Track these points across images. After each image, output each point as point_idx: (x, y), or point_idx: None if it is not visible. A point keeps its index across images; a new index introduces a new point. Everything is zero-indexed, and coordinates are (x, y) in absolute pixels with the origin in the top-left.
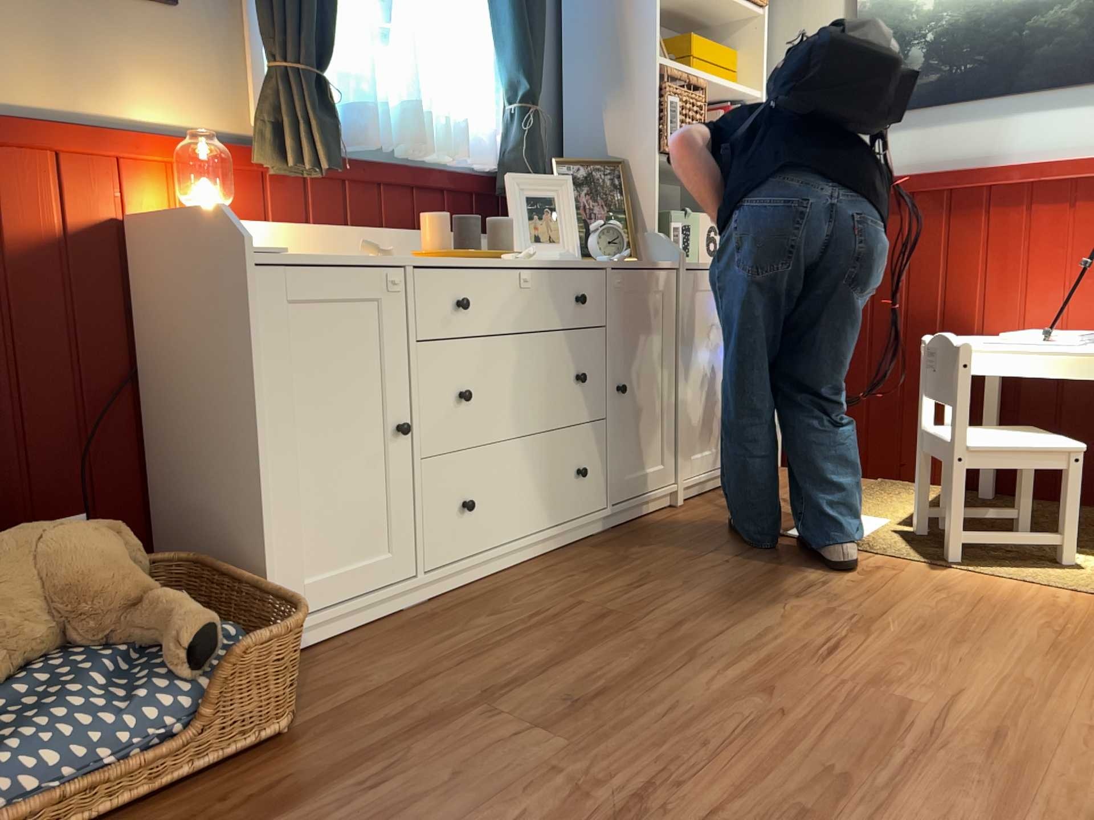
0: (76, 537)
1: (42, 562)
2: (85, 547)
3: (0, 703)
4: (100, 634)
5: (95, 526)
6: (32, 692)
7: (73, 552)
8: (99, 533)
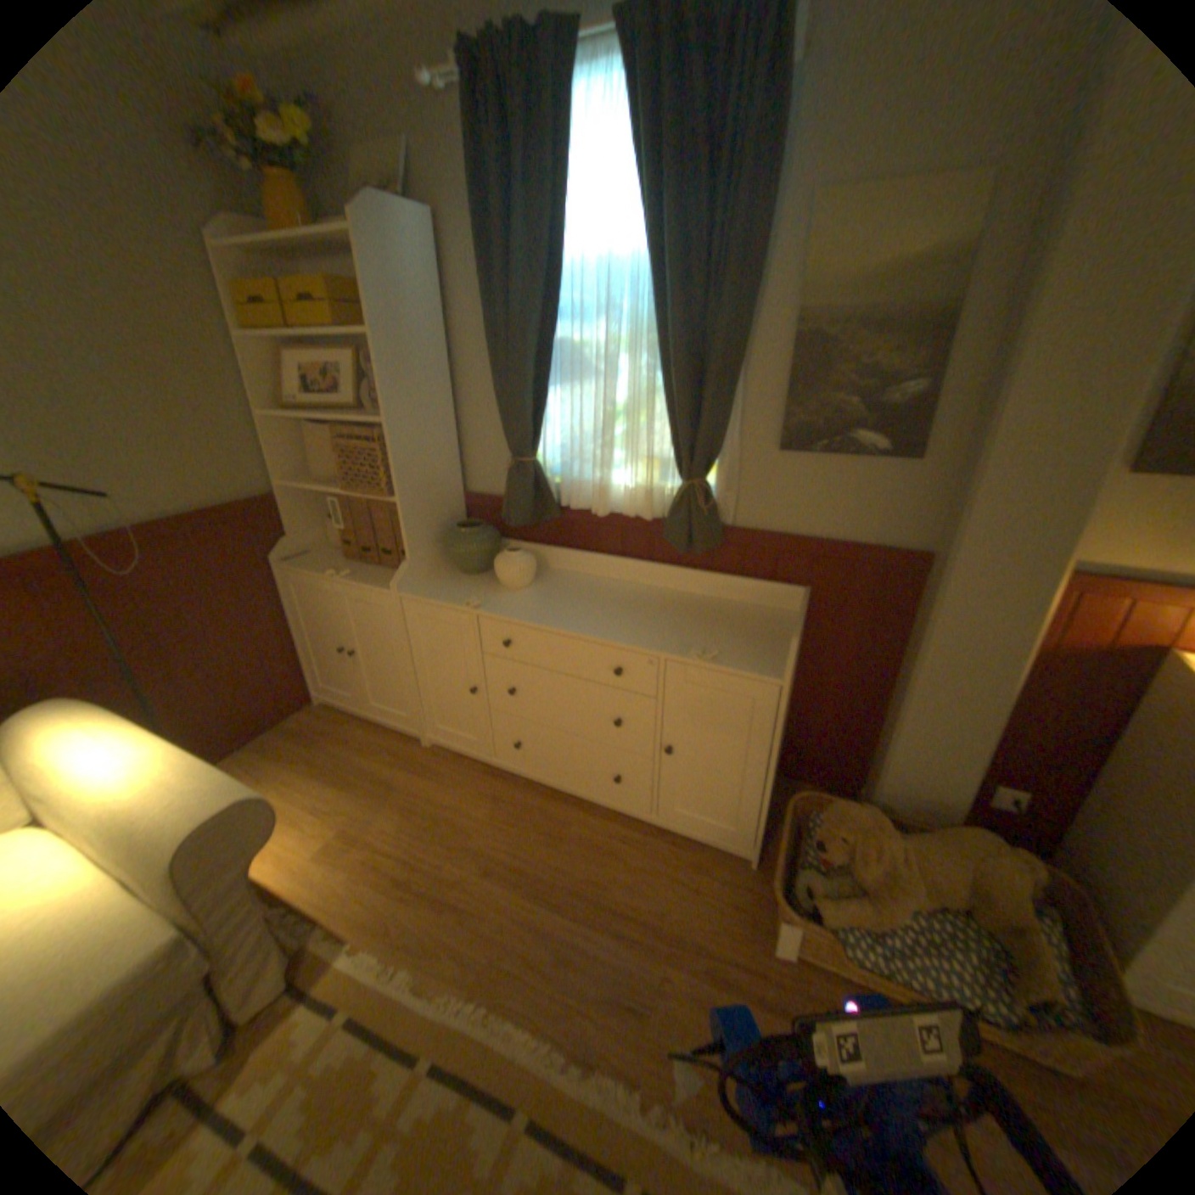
0: (1004, 870)
1: (978, 873)
2: (1006, 881)
3: (924, 925)
4: (990, 926)
5: (1020, 862)
6: (940, 933)
7: (998, 879)
8: (1019, 874)
